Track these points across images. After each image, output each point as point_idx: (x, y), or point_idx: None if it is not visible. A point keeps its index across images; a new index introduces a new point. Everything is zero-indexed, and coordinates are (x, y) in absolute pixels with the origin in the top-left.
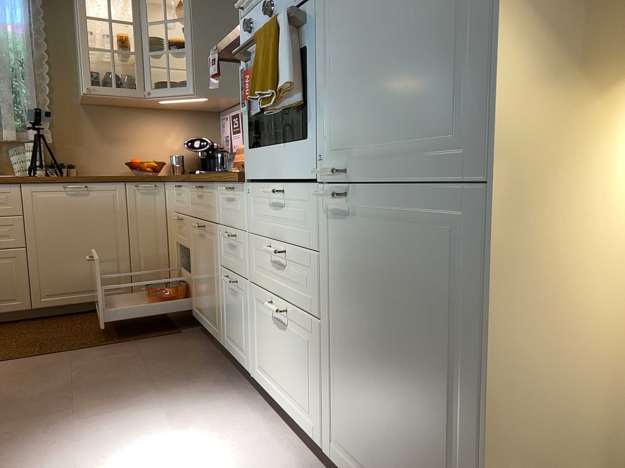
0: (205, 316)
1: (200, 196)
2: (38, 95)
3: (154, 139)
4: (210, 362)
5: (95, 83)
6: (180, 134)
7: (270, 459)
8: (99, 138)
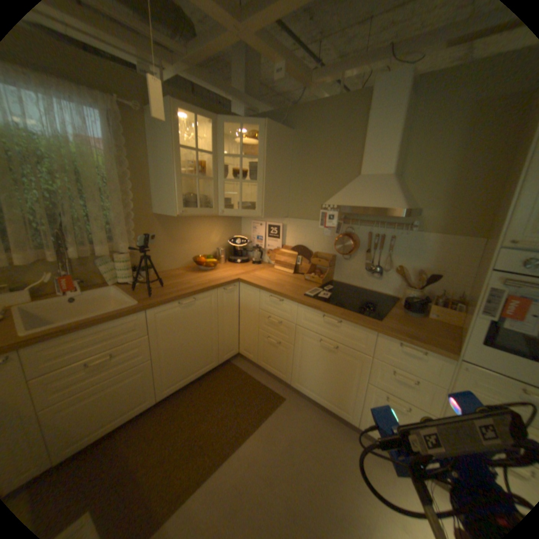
0: (321, 396)
1: (331, 323)
2: (118, 208)
3: (203, 237)
4: (342, 434)
5: (183, 204)
6: (218, 231)
7: None
8: (167, 241)
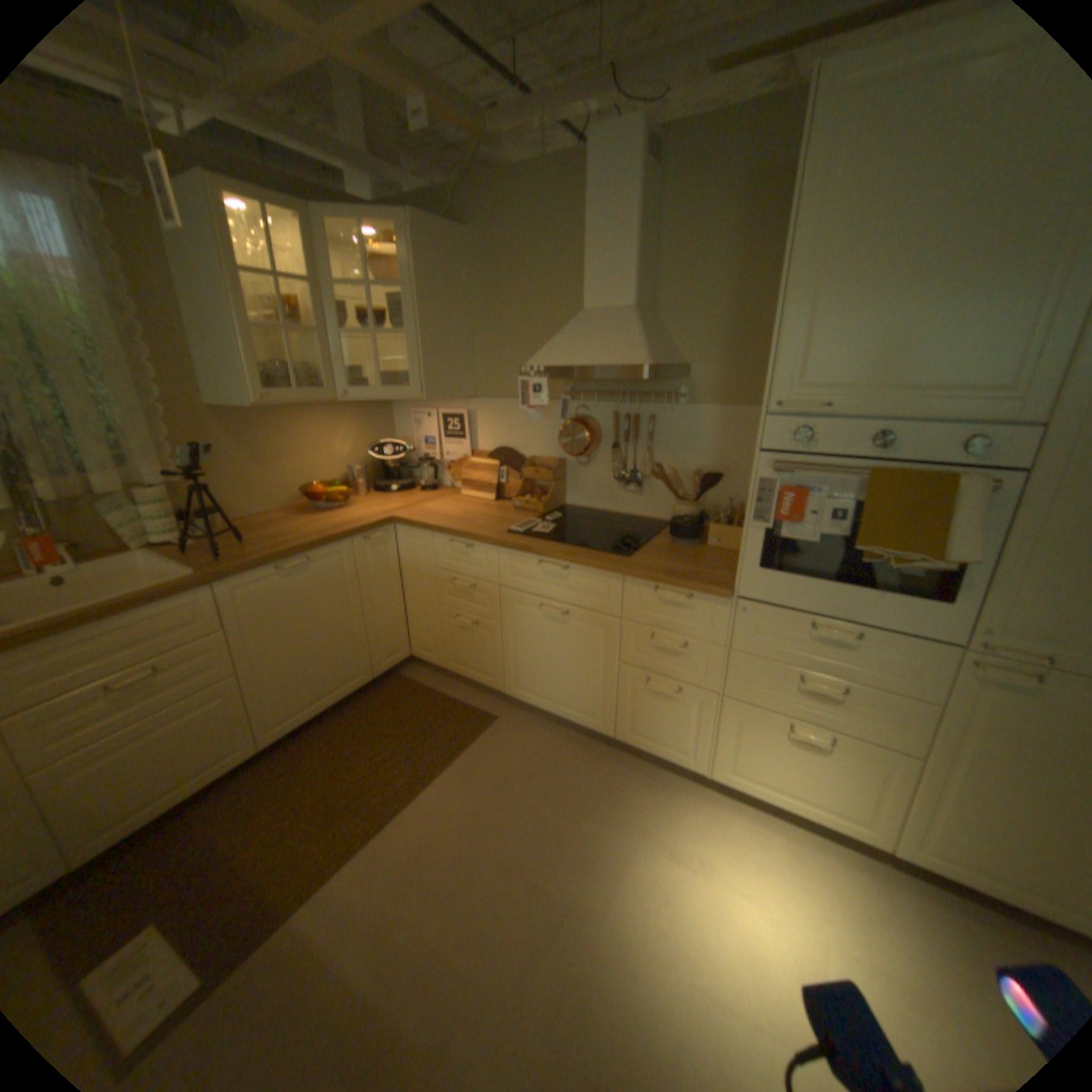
0: (553, 700)
1: (553, 573)
2: (129, 399)
3: (318, 447)
4: (590, 753)
5: (261, 383)
6: (348, 434)
7: (812, 863)
8: (242, 458)
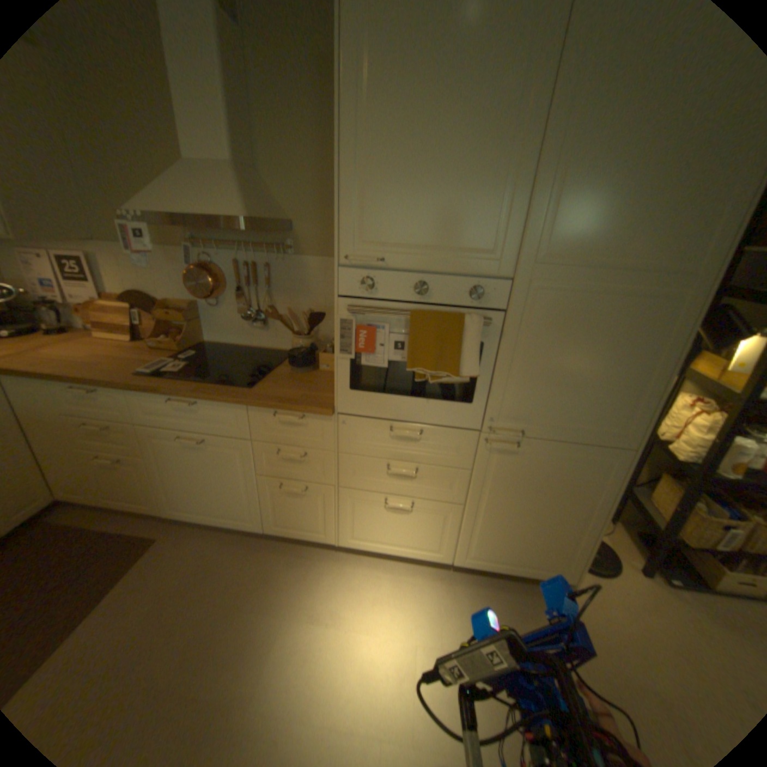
0: (207, 514)
1: (184, 409)
2: None
3: None
4: (244, 549)
5: None
6: None
7: (406, 586)
8: None
